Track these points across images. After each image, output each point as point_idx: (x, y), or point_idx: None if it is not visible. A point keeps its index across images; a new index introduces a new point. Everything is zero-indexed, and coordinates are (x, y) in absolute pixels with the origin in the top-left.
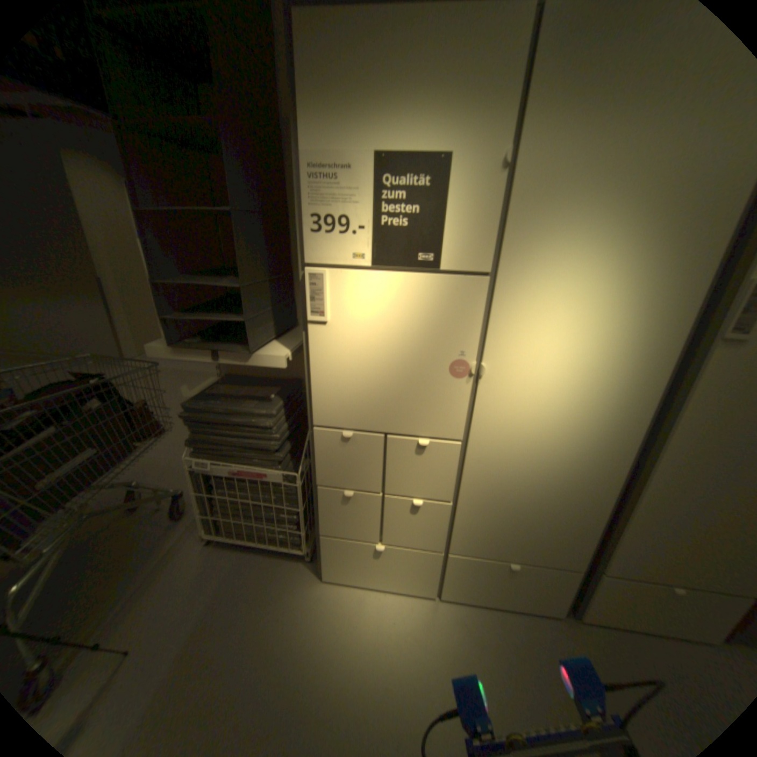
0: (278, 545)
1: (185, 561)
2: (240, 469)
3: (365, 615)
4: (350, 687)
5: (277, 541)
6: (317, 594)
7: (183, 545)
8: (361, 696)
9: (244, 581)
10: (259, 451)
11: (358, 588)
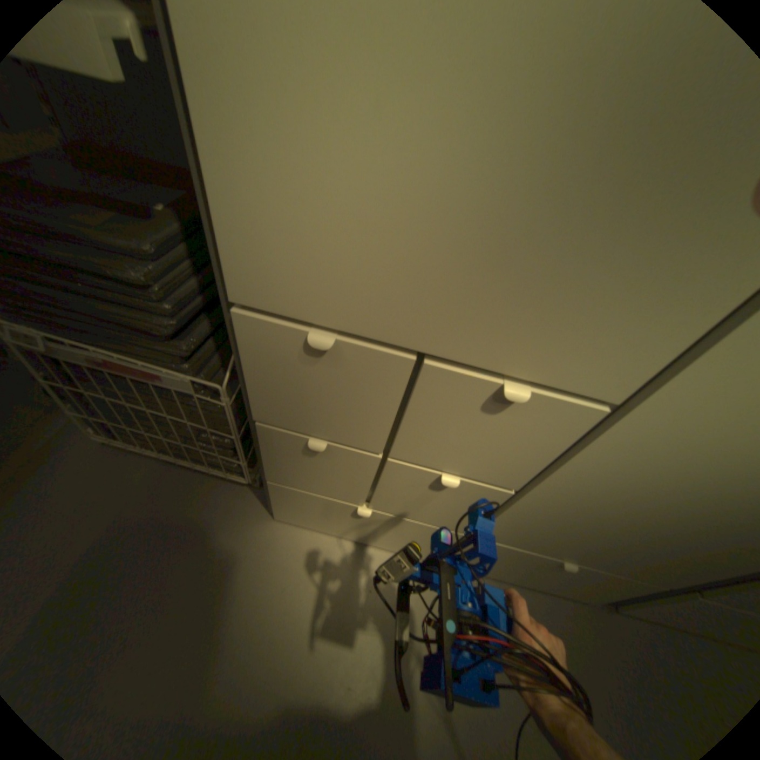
0: (210, 465)
1: (70, 466)
2: (109, 359)
3: (331, 574)
4: (298, 682)
5: (208, 461)
6: (265, 537)
7: (70, 440)
8: (312, 697)
9: (159, 507)
10: (138, 331)
11: (326, 533)
